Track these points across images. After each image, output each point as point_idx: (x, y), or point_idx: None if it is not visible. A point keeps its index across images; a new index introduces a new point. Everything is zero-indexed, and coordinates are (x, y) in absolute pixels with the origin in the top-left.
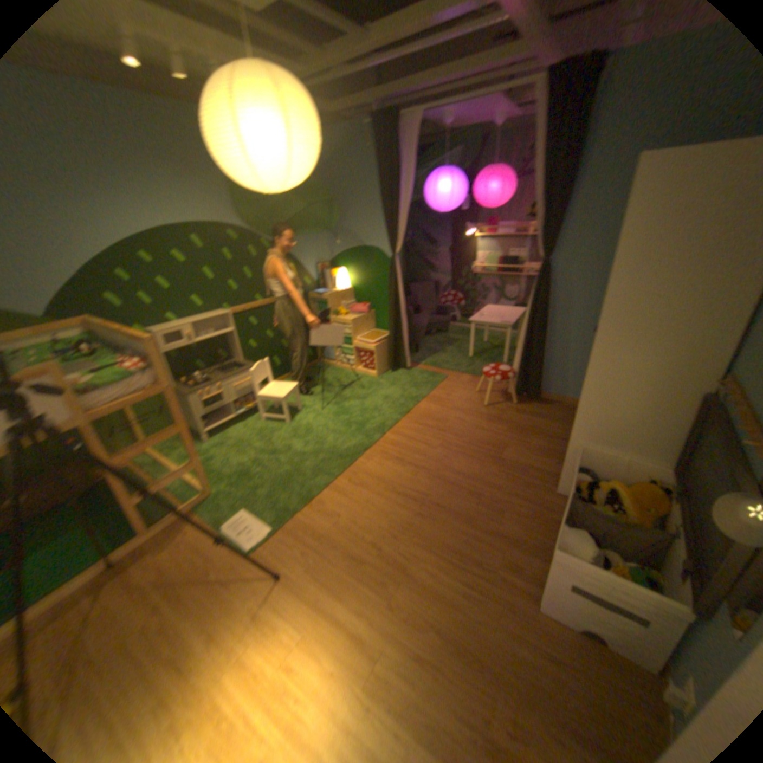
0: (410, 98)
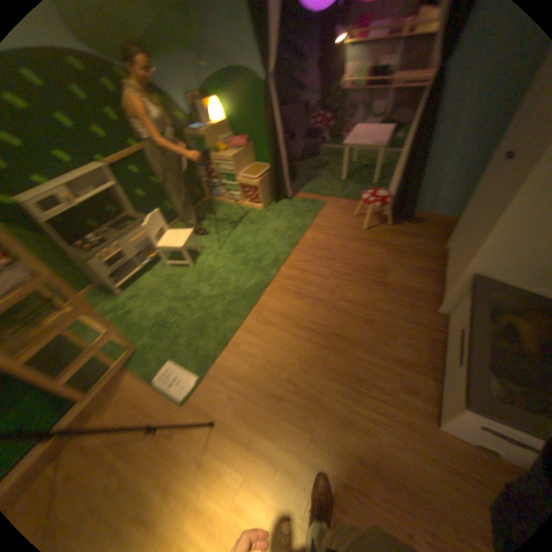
0: None
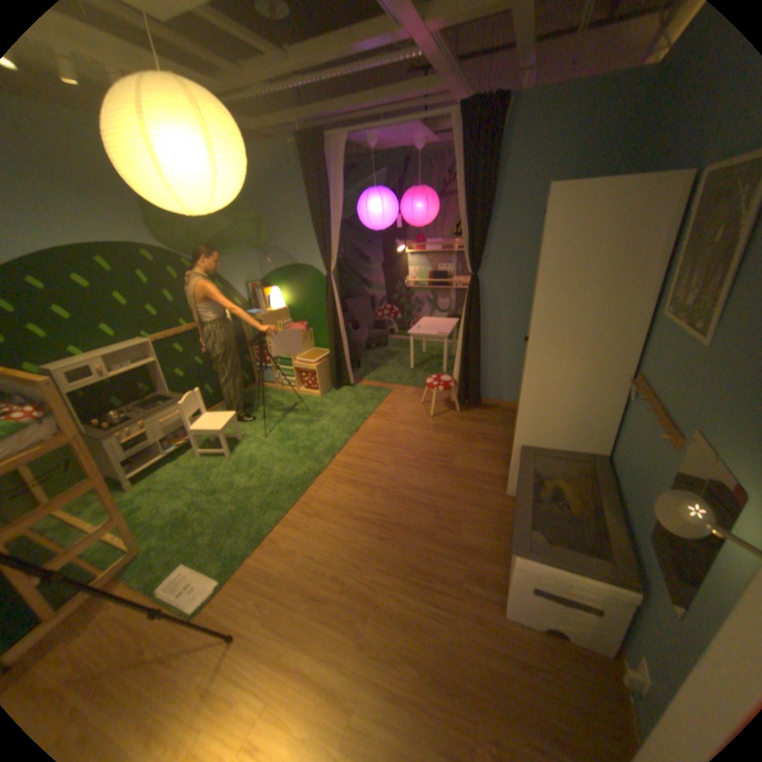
0: (334, 120)
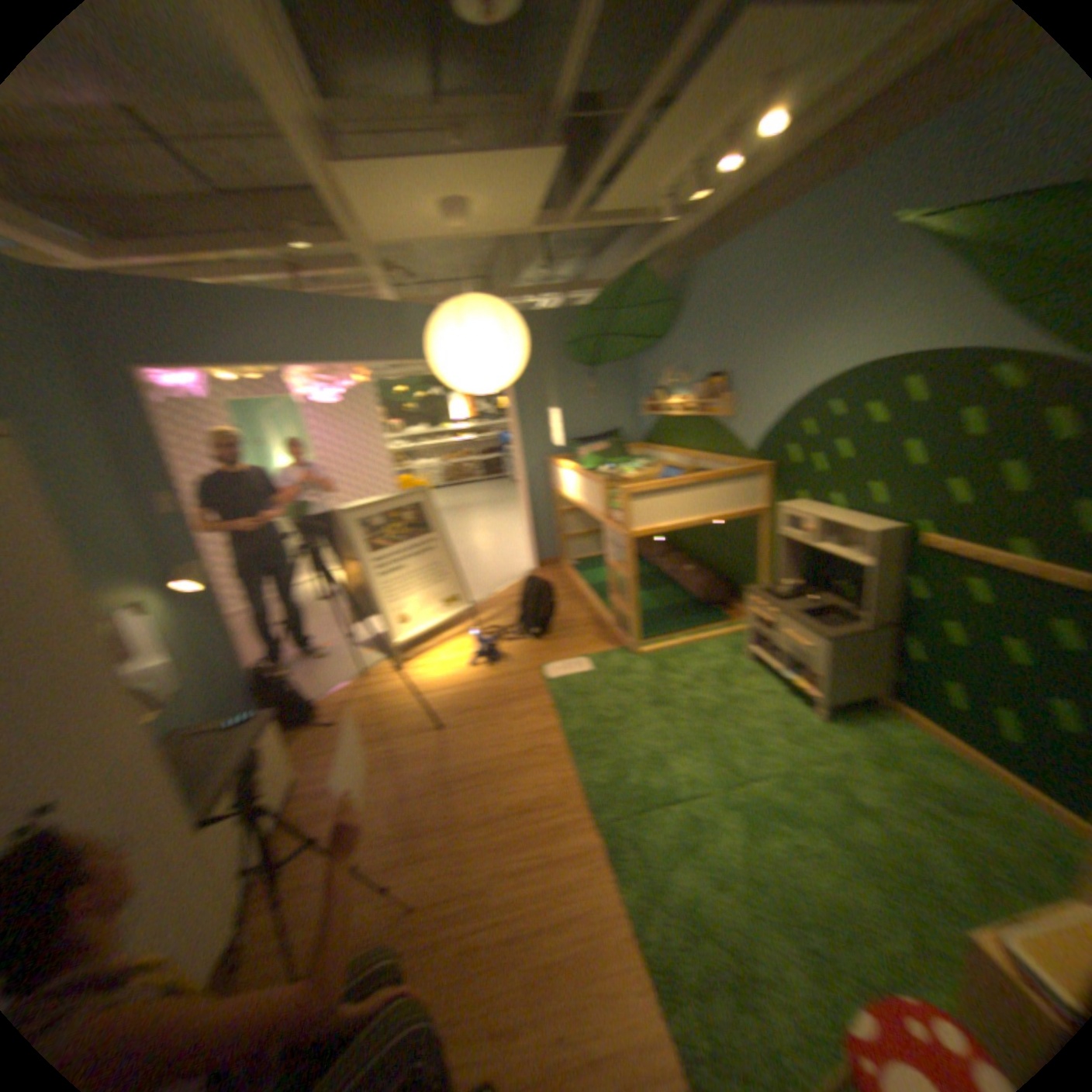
0: None
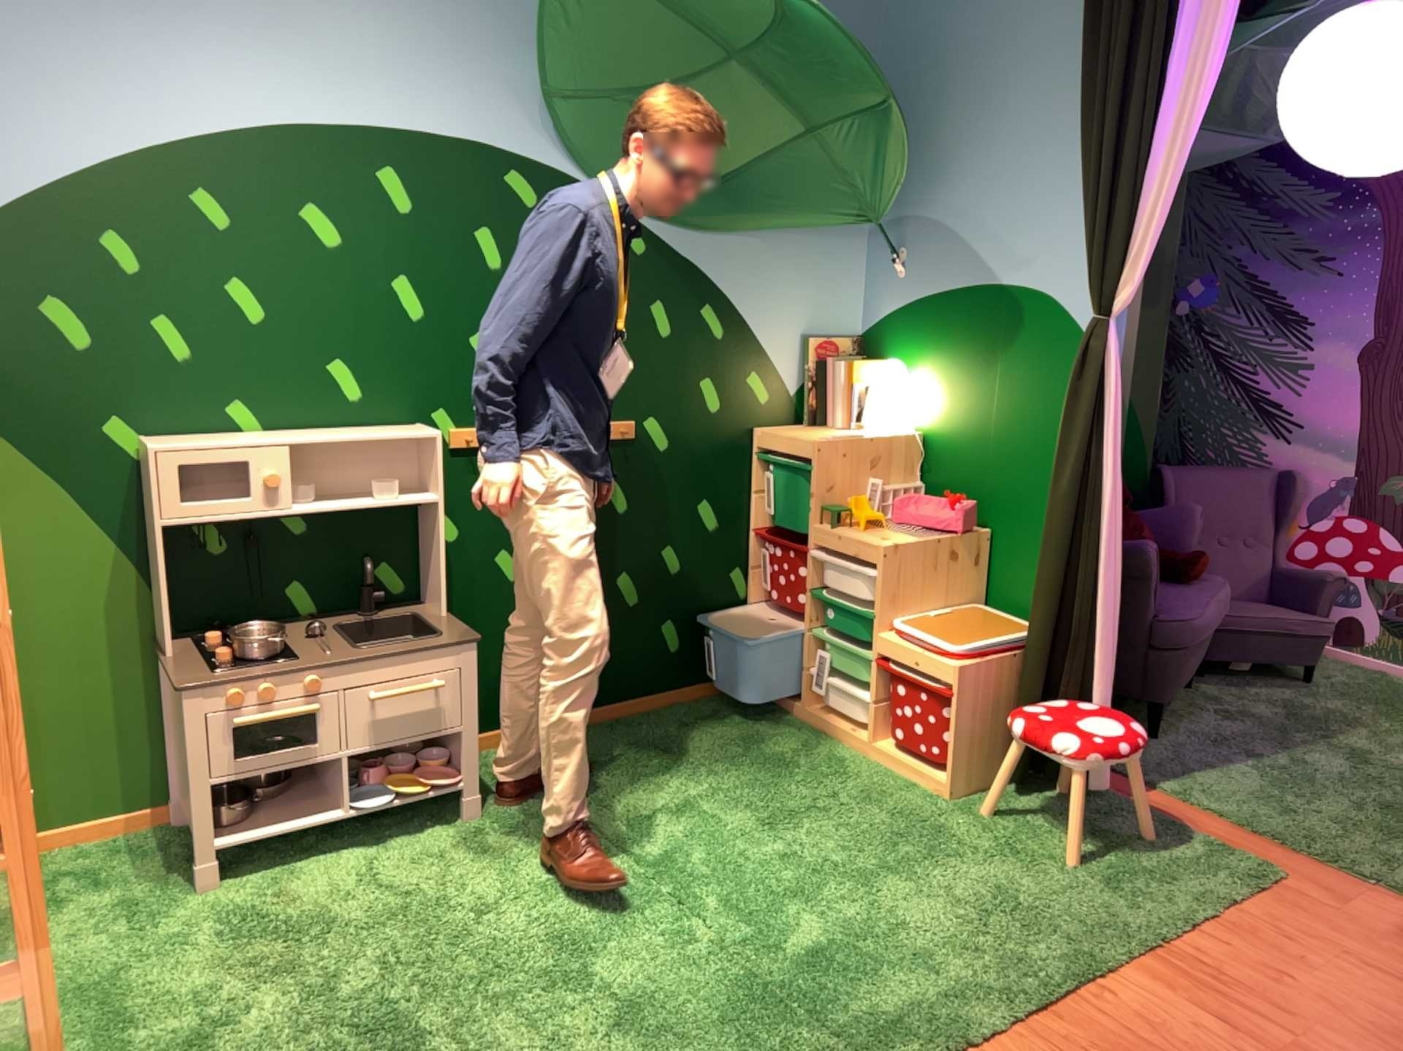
0: None
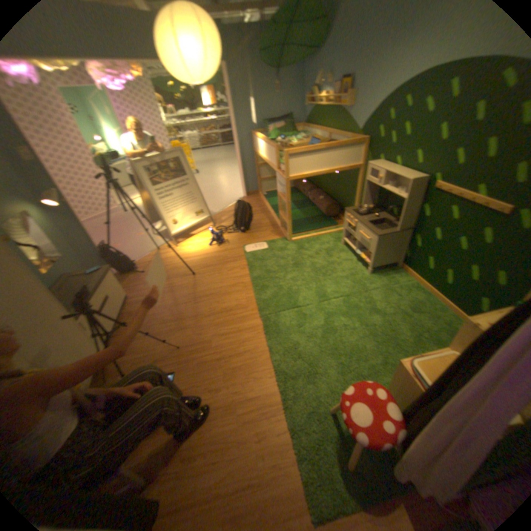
0: None
